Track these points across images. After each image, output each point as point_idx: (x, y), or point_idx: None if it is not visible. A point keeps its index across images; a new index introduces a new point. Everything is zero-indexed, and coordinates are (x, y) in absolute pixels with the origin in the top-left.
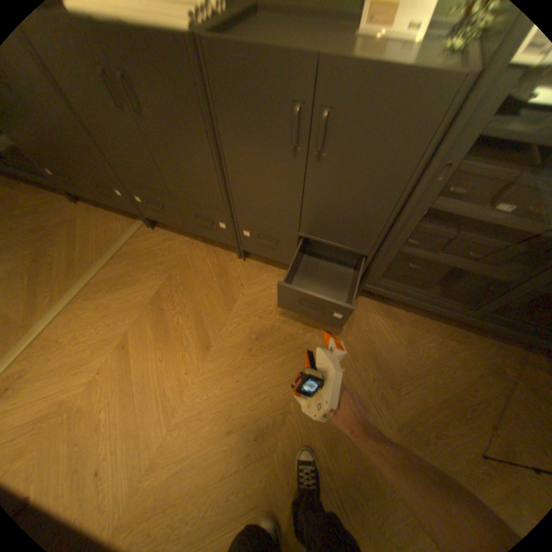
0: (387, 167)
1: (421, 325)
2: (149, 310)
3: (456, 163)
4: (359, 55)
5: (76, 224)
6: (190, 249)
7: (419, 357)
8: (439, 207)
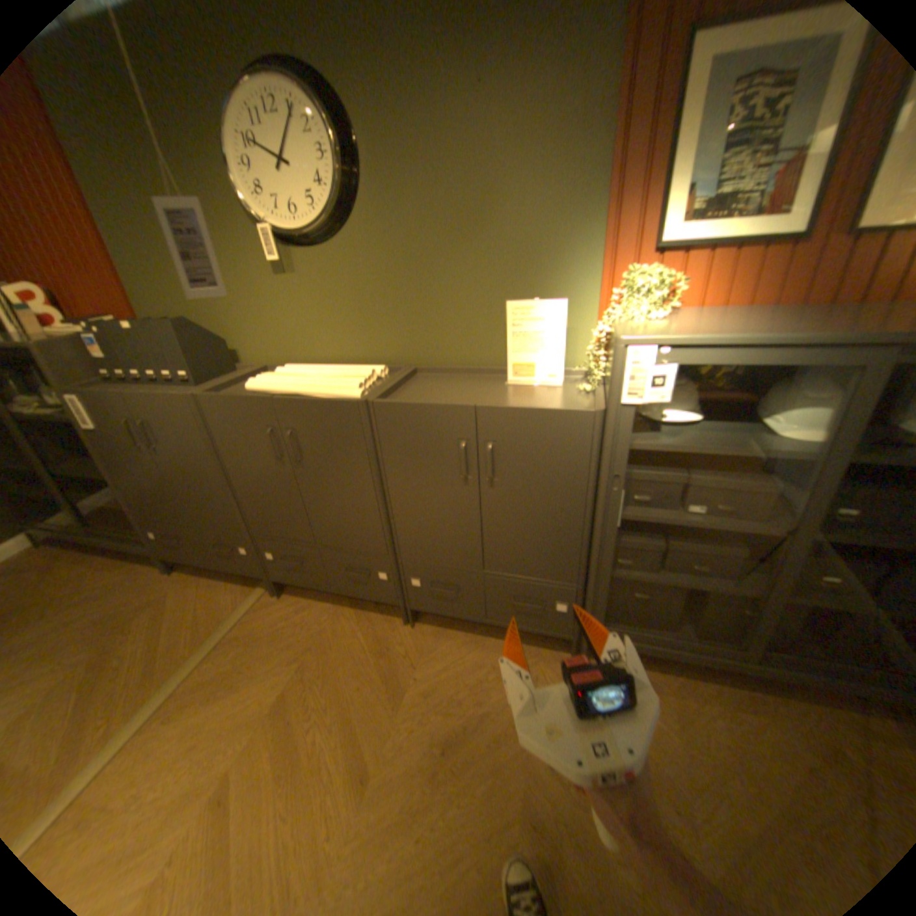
0: (560, 484)
1: (691, 694)
2: (267, 726)
3: (622, 474)
4: (508, 405)
5: (164, 603)
6: (332, 619)
7: (704, 750)
8: (630, 517)
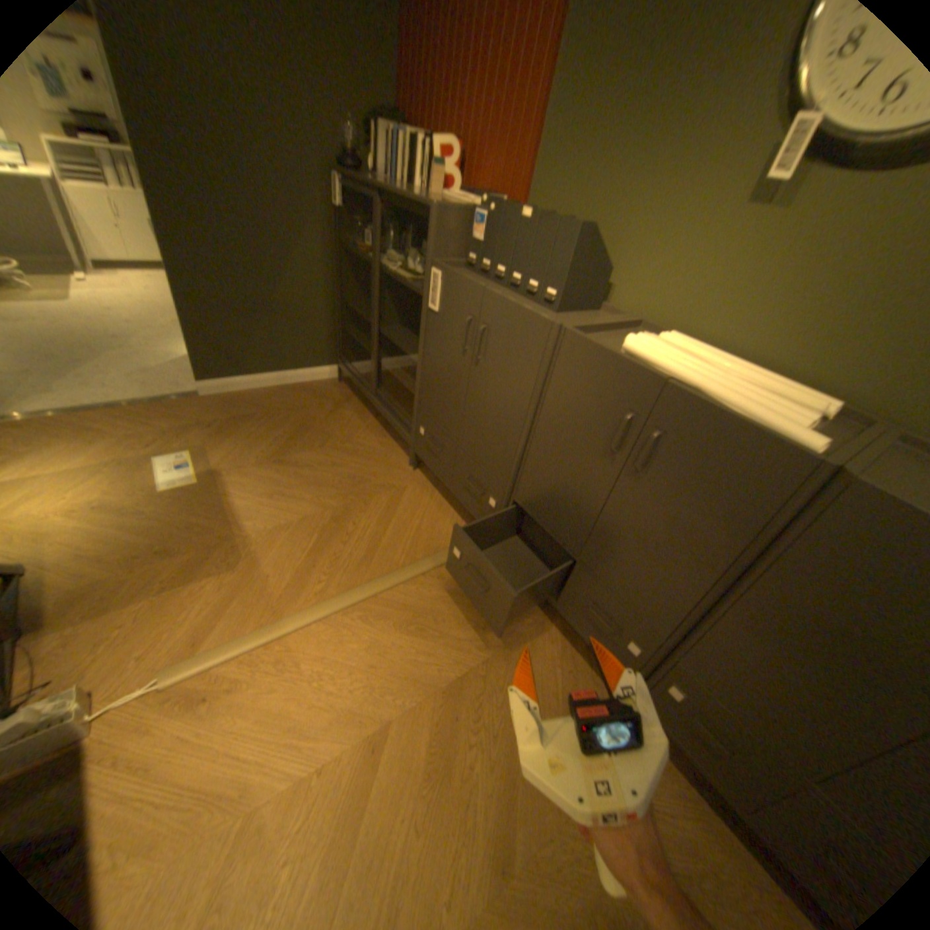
0: None
1: None
2: (438, 705)
3: None
4: None
5: (402, 495)
6: (537, 630)
7: None
8: None
